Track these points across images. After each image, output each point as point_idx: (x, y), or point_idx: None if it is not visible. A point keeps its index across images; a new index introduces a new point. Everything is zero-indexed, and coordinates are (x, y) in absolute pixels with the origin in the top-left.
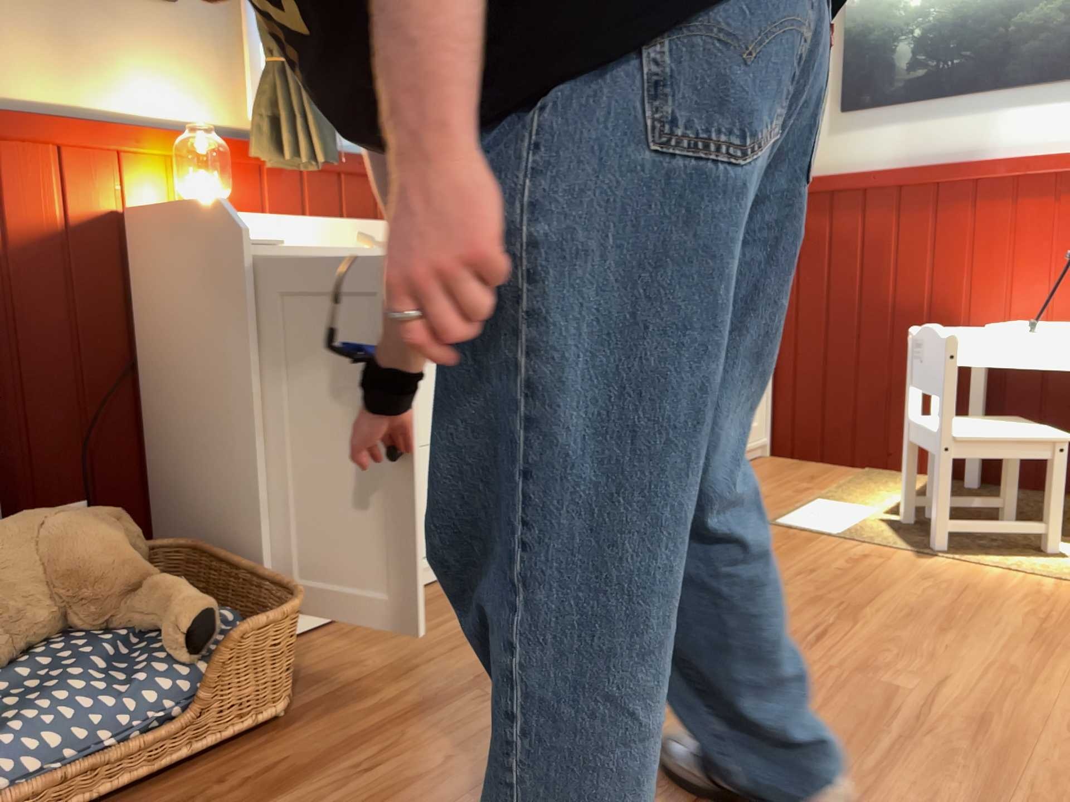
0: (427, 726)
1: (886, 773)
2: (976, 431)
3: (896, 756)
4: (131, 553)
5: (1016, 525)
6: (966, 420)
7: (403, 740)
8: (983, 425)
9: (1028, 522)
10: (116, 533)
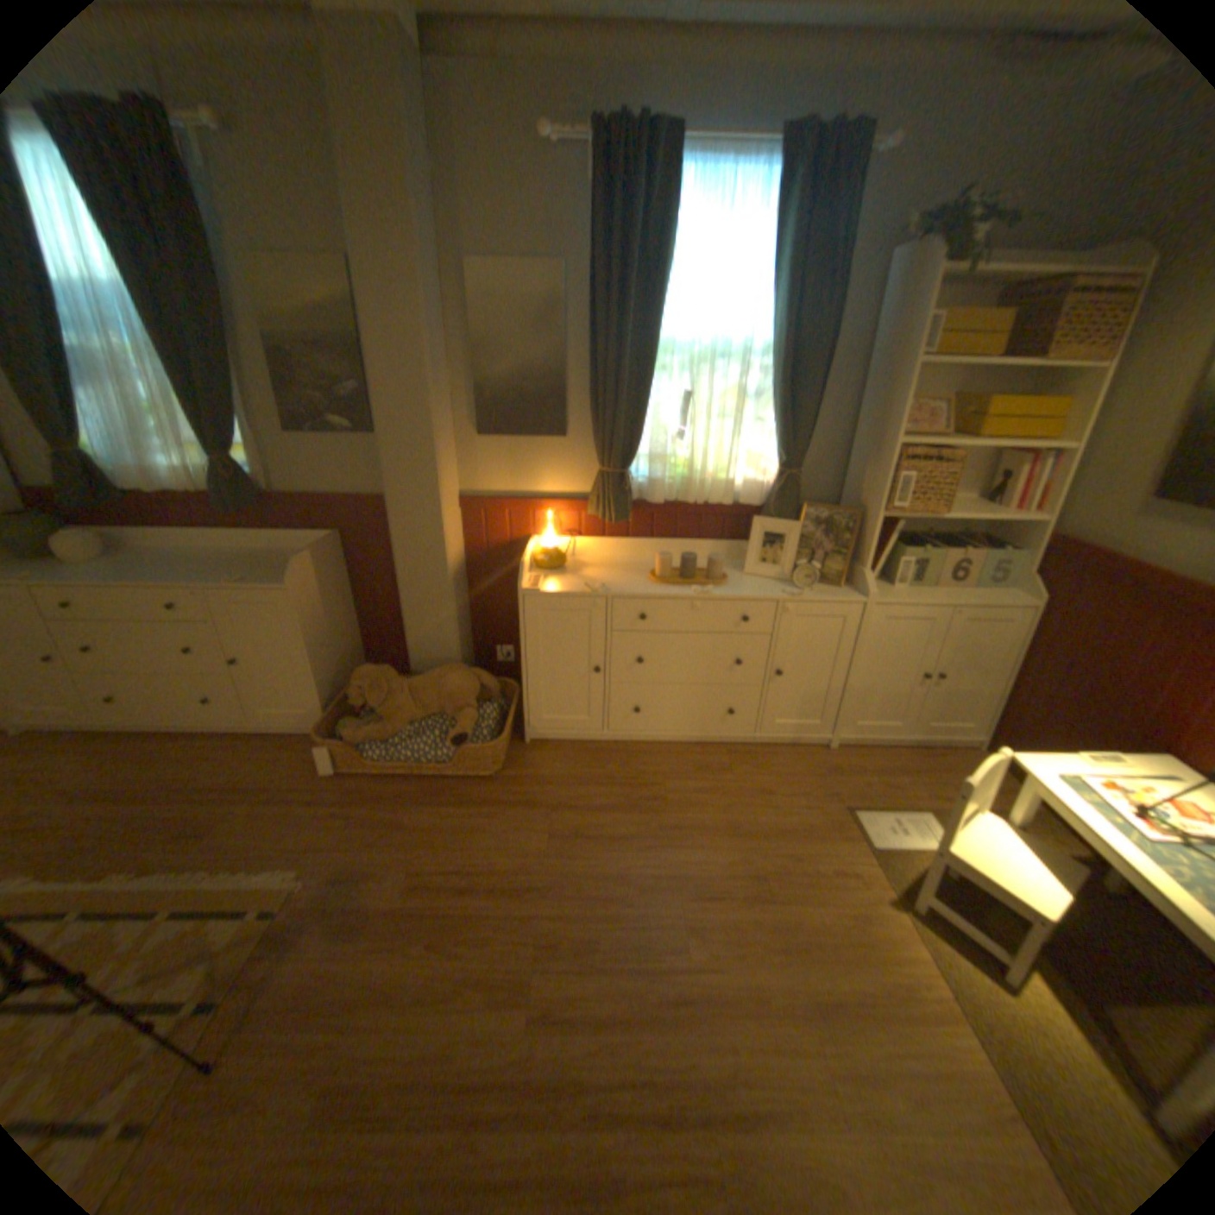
0: (518, 813)
1: (604, 974)
2: (985, 858)
3: (622, 973)
4: (473, 693)
5: (986, 943)
6: (1021, 843)
7: (505, 813)
8: (1018, 857)
9: (1000, 949)
10: (469, 685)
